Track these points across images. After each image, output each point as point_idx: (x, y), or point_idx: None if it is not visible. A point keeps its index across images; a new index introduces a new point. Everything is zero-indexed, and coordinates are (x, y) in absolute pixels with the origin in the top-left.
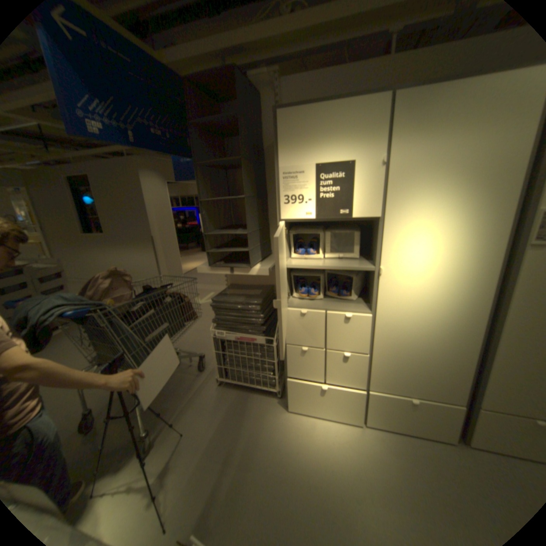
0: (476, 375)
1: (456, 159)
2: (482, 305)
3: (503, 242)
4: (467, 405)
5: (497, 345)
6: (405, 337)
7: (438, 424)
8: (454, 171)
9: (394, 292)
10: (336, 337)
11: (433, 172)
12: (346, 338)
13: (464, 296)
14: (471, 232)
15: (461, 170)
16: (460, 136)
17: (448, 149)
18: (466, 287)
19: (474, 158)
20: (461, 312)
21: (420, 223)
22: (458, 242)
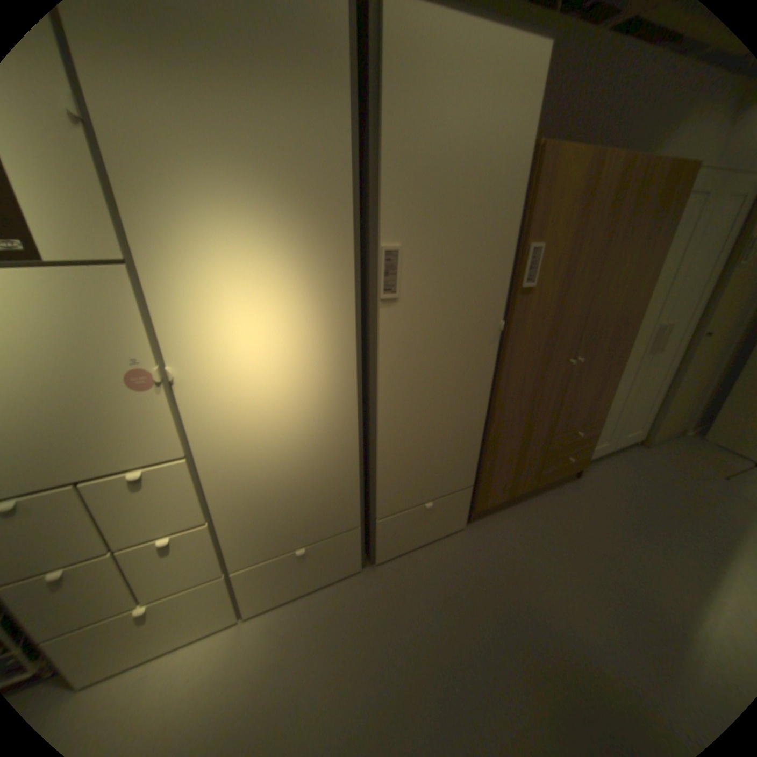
0: (361, 483)
1: (242, 141)
2: (344, 395)
3: (349, 299)
4: (361, 521)
5: (373, 440)
6: (255, 474)
7: (334, 563)
8: (245, 165)
9: (210, 408)
10: (120, 523)
11: (205, 162)
12: (145, 516)
13: (320, 387)
14: (303, 286)
15: (257, 166)
16: (234, 87)
17: (220, 112)
18: (319, 375)
19: (272, 143)
20: (322, 412)
21: (214, 272)
22: (289, 304)
